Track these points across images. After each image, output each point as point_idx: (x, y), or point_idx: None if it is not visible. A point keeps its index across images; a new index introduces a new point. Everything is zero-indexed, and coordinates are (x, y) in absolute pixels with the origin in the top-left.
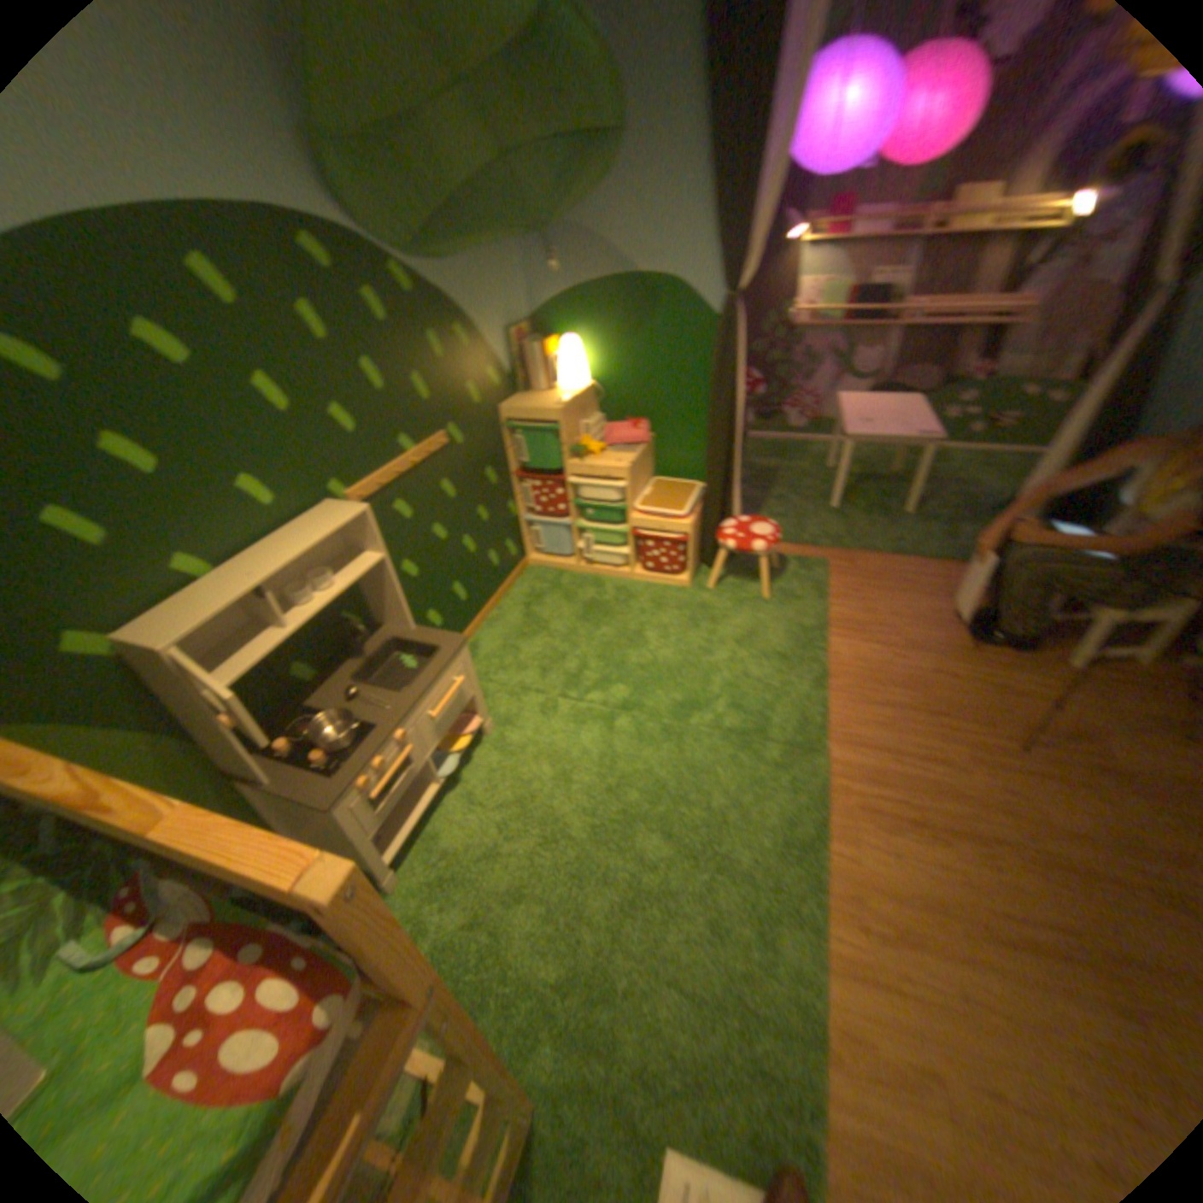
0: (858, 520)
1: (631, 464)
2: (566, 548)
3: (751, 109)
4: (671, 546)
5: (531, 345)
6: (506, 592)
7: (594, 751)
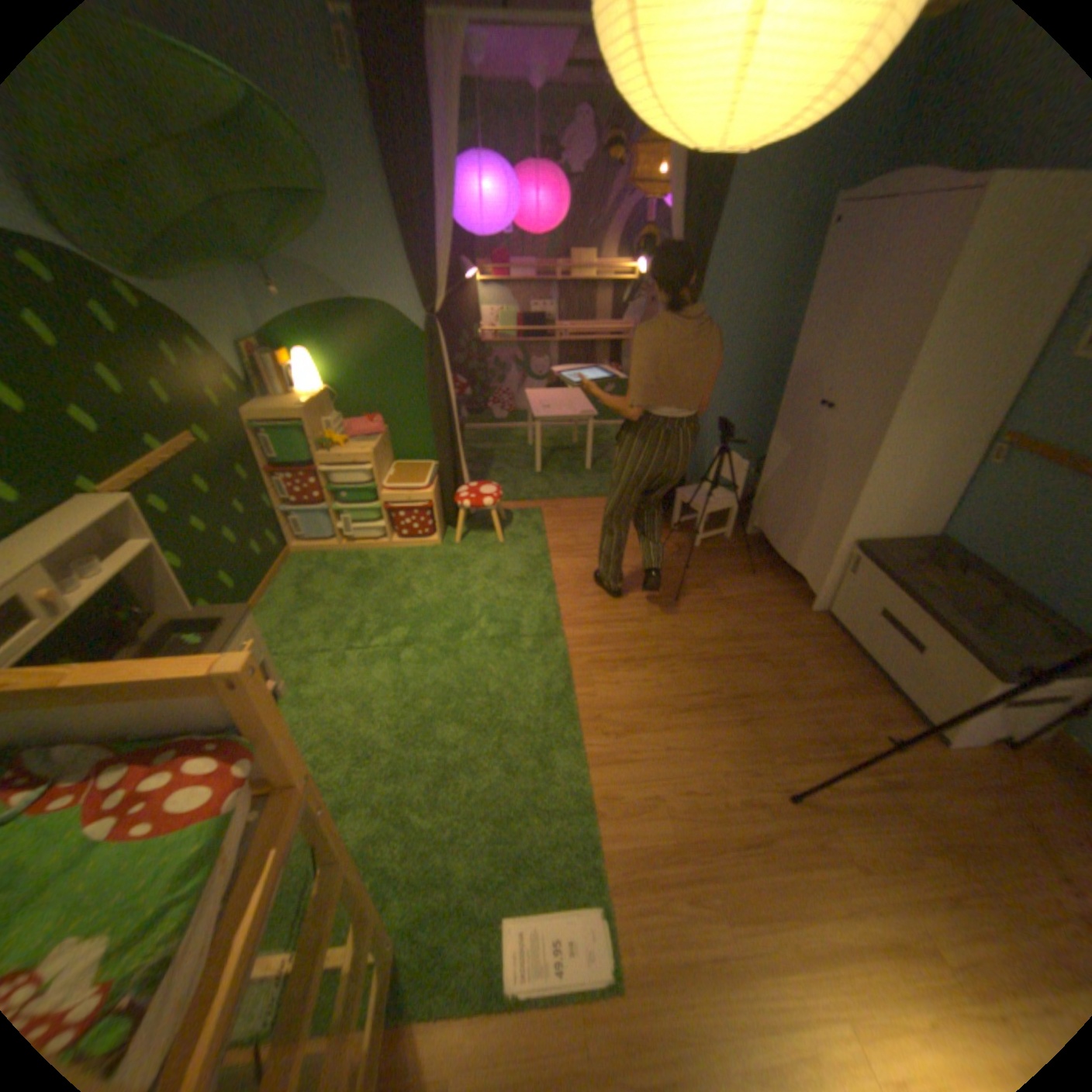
0: (553, 478)
1: (372, 450)
2: (323, 530)
3: (416, 188)
4: (418, 513)
5: (259, 357)
6: (270, 579)
7: (385, 682)
